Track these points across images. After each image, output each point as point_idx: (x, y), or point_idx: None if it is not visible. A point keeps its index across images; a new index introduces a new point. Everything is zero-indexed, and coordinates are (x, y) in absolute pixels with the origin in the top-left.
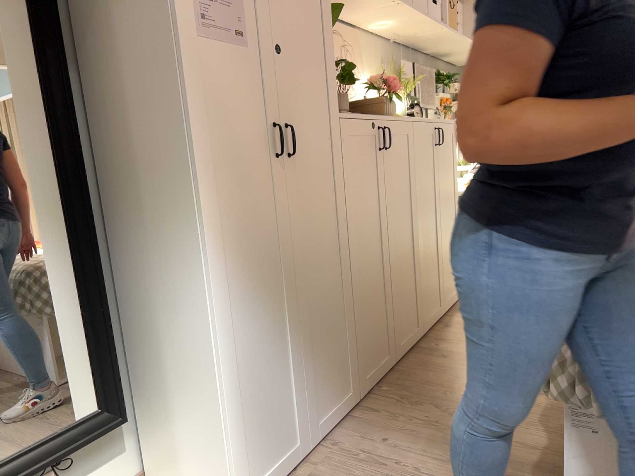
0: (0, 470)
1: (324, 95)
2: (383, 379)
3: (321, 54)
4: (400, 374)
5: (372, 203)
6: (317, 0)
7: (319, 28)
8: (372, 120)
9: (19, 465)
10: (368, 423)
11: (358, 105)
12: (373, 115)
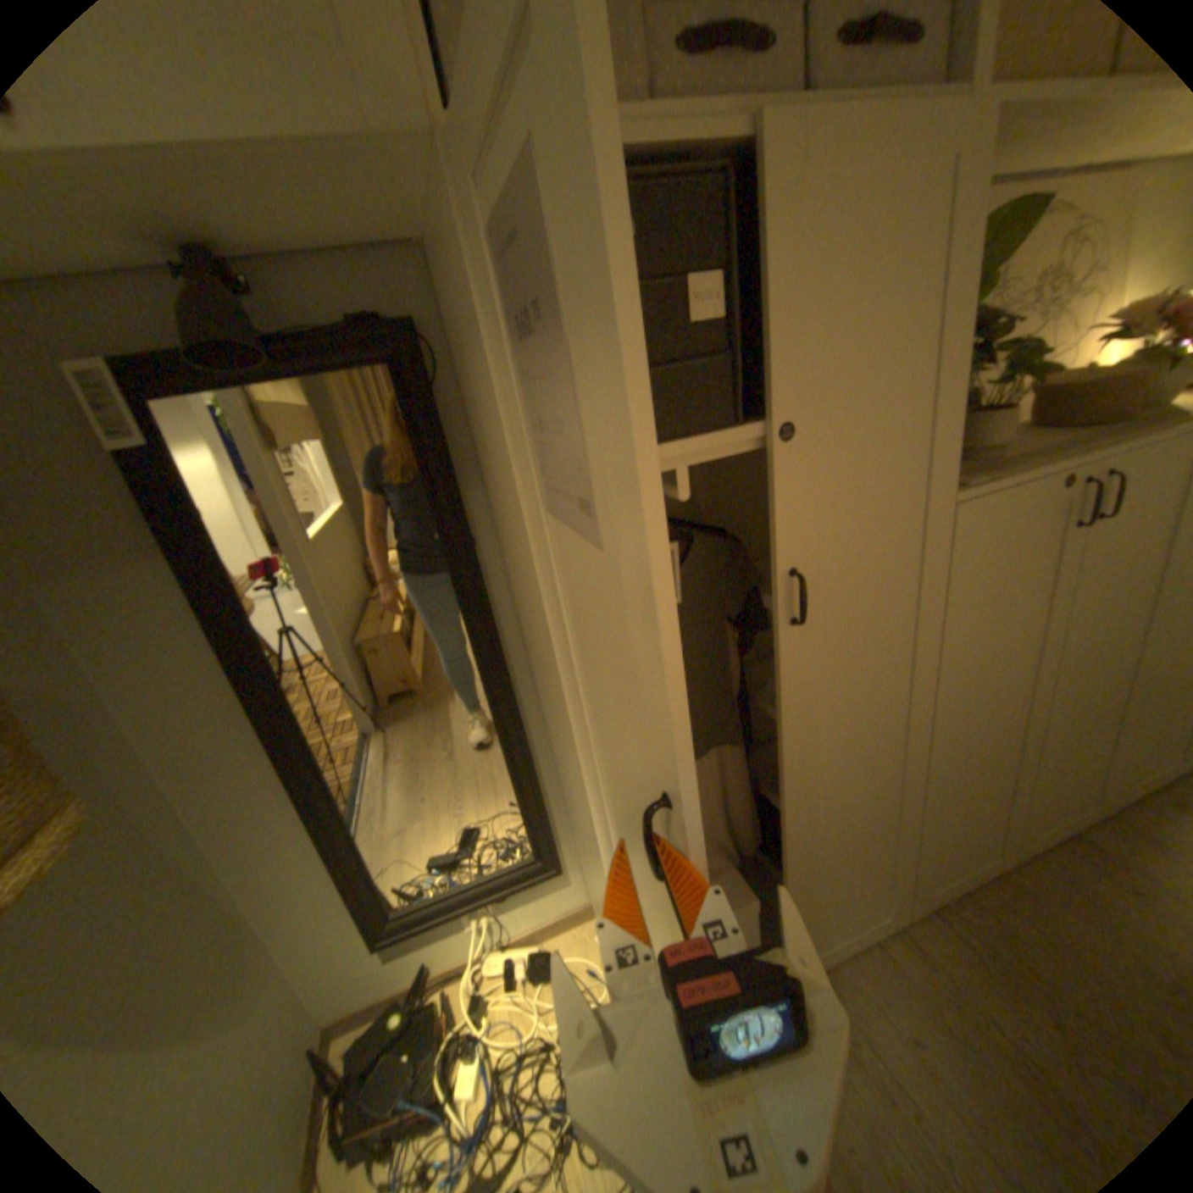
0: (439, 902)
1: (931, 455)
2: (976, 891)
3: (939, 369)
4: (1015, 892)
5: (1034, 613)
6: (951, 239)
7: (945, 306)
8: (1069, 474)
9: (455, 900)
10: (908, 978)
11: (1062, 398)
12: (1081, 449)
